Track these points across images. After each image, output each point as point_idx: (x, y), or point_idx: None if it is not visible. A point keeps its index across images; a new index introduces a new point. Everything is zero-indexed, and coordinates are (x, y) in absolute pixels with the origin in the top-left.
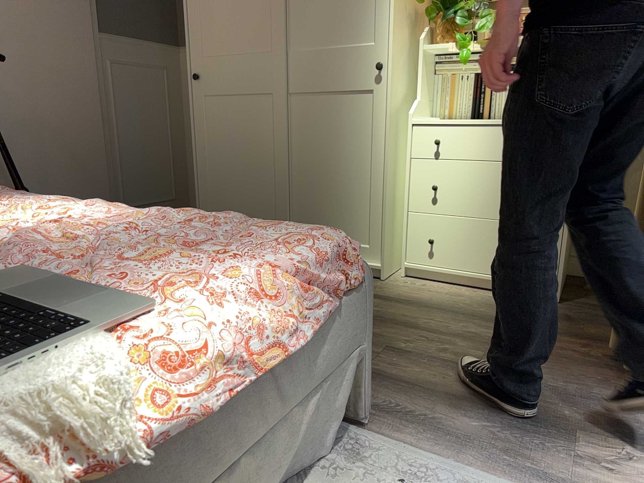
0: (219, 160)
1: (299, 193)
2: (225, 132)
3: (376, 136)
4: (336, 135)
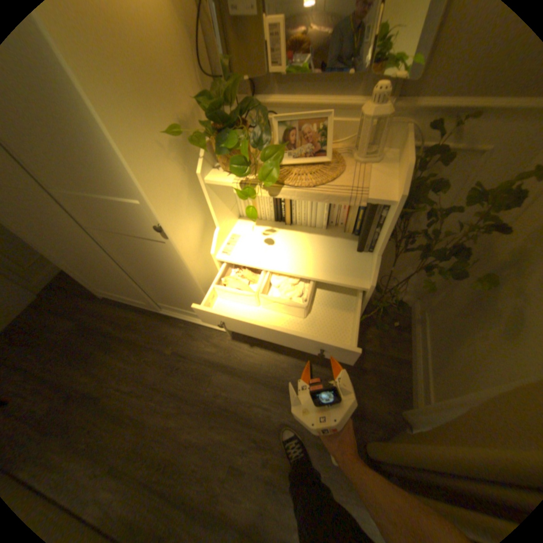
0: (66, 260)
1: (148, 287)
2: (53, 244)
3: (187, 272)
4: (152, 263)
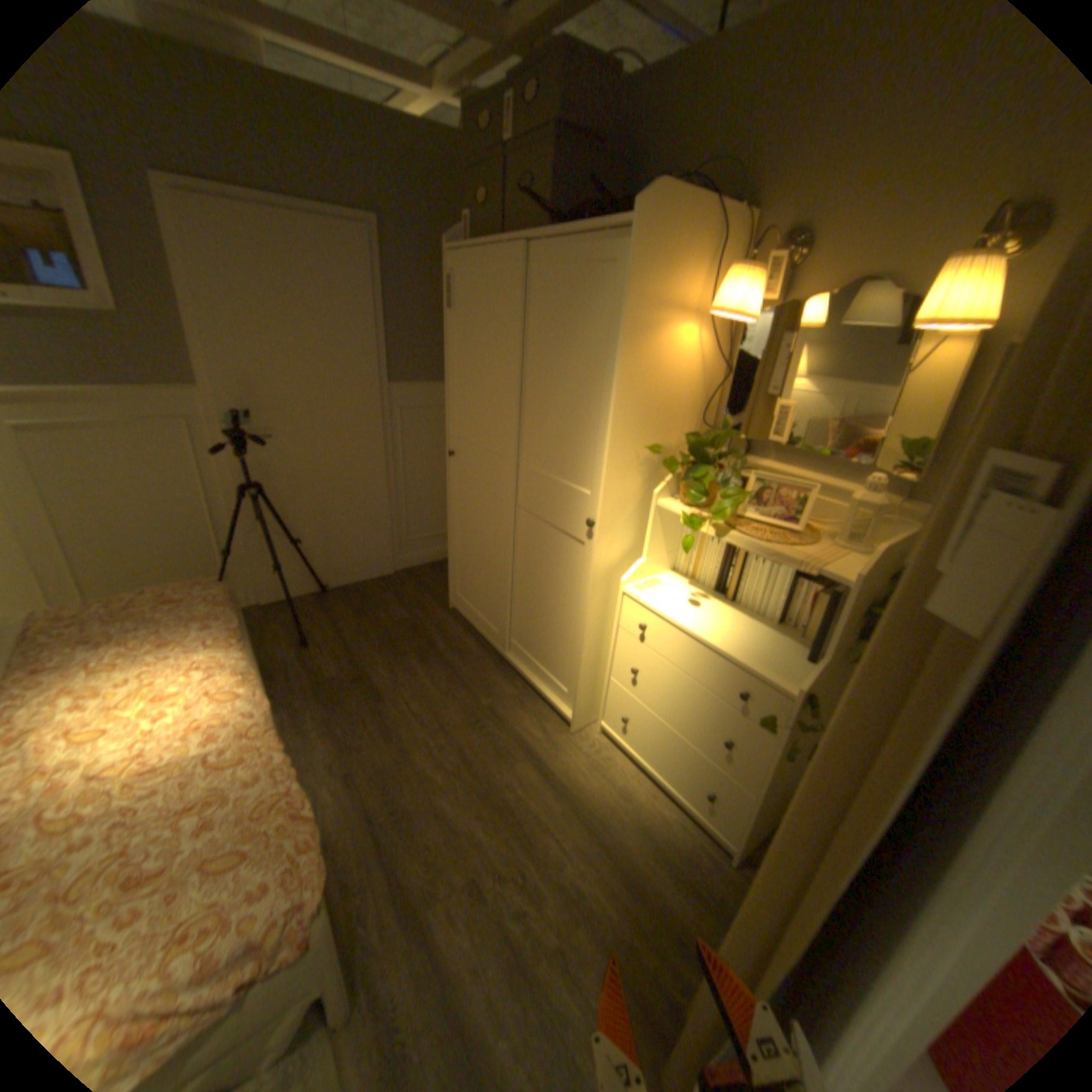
0: (465, 538)
1: (520, 605)
2: (470, 516)
3: (582, 590)
4: (551, 568)
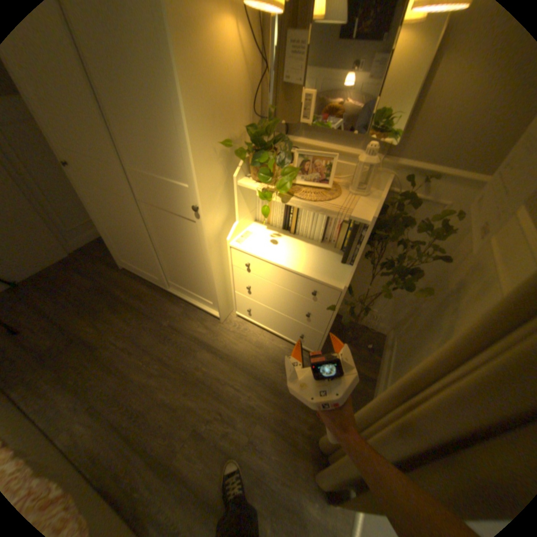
0: (109, 226)
1: (166, 262)
2: (105, 210)
3: (204, 251)
4: (178, 239)
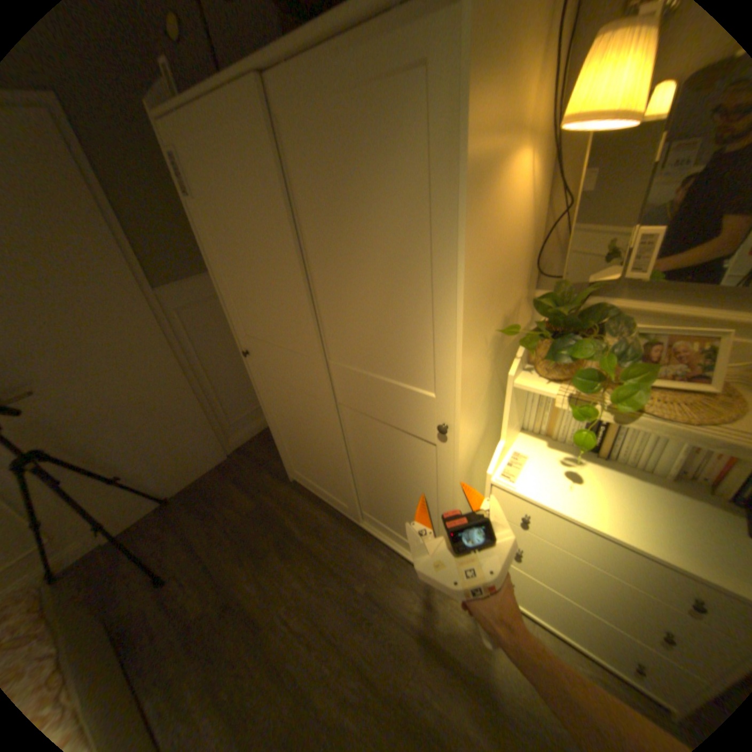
0: (286, 429)
1: (365, 488)
2: (285, 410)
3: (441, 488)
4: (395, 462)
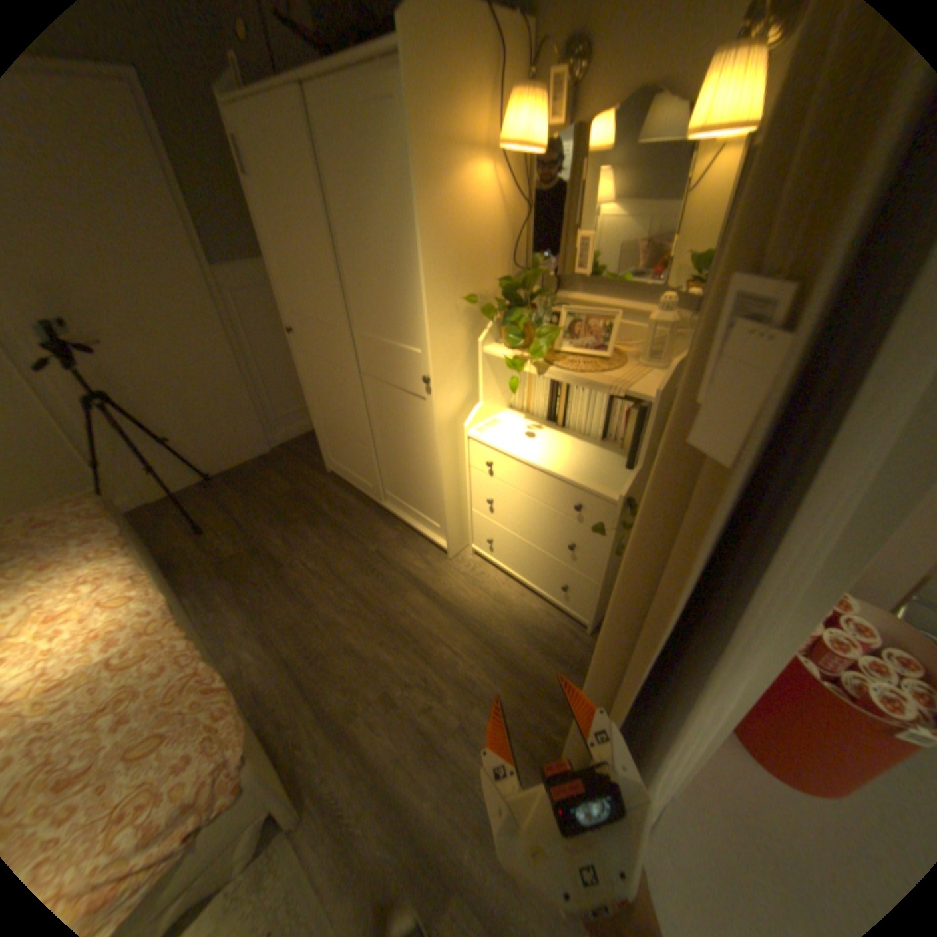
0: (325, 410)
1: (386, 462)
2: (323, 389)
3: (434, 442)
4: (404, 426)
